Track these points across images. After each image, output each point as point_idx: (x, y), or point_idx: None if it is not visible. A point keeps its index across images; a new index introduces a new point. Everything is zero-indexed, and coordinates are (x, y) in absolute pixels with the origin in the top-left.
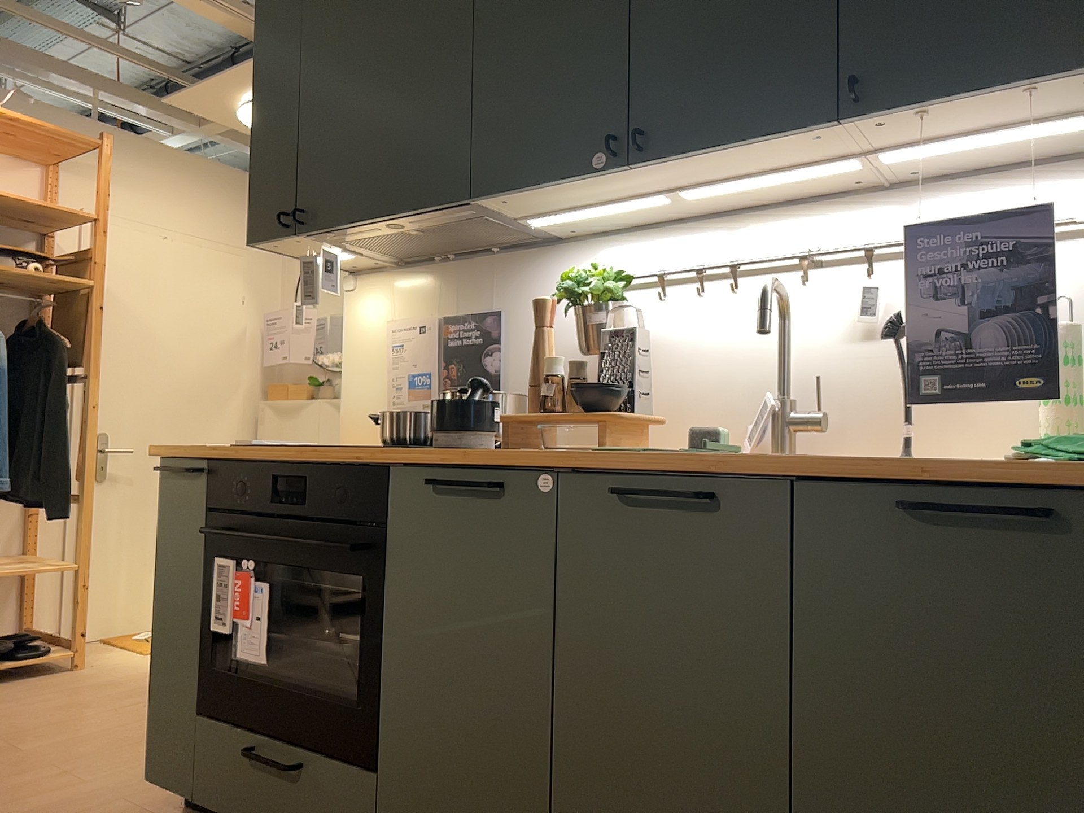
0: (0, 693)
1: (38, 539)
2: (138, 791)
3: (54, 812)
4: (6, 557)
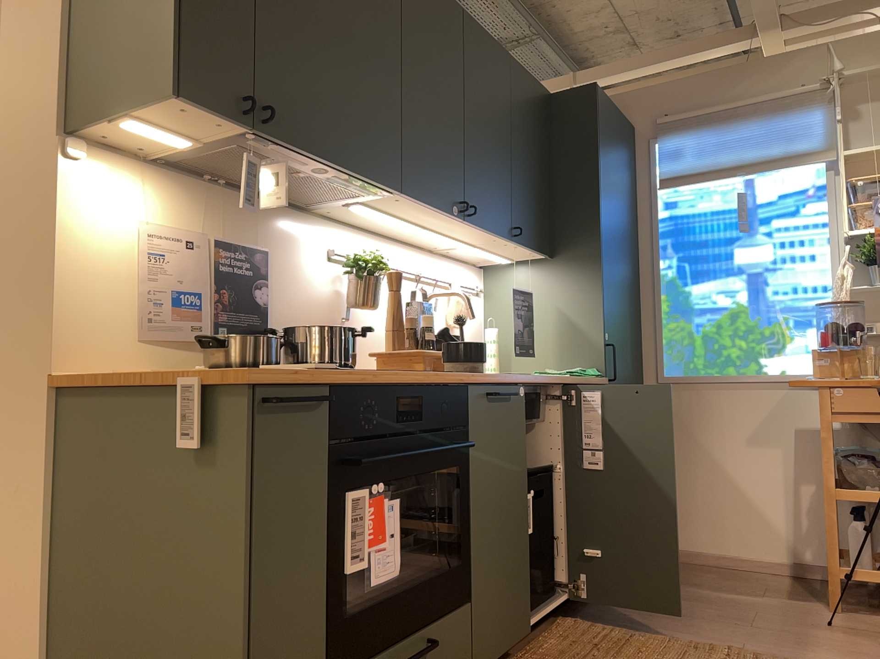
0: None
1: None
2: None
3: None
4: None
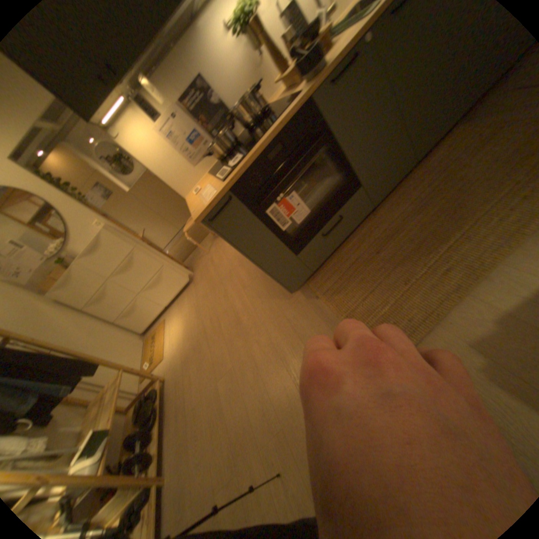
0: (172, 400)
1: (81, 397)
2: (277, 309)
3: (284, 329)
4: (86, 411)
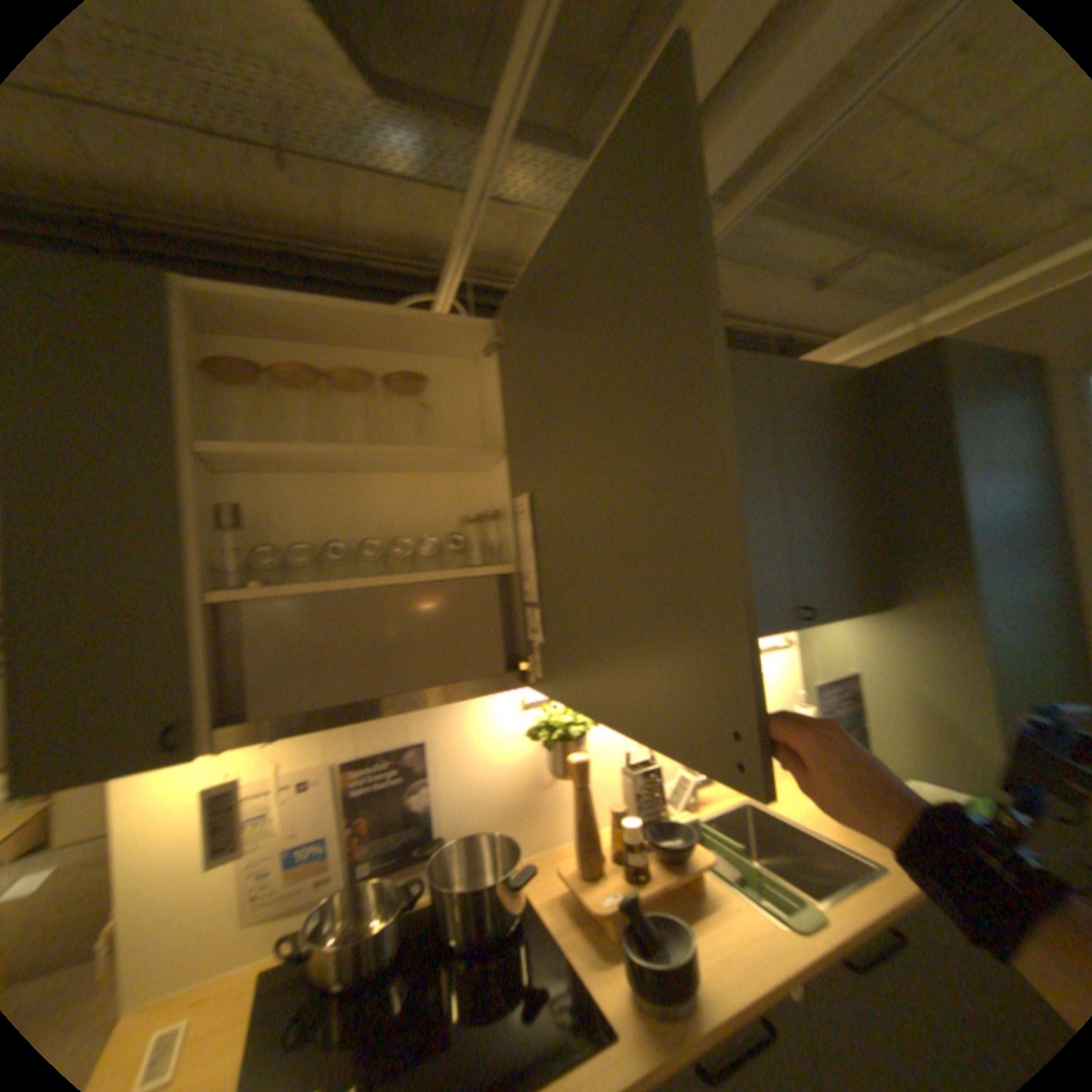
0: None
1: None
2: None
3: None
4: None
